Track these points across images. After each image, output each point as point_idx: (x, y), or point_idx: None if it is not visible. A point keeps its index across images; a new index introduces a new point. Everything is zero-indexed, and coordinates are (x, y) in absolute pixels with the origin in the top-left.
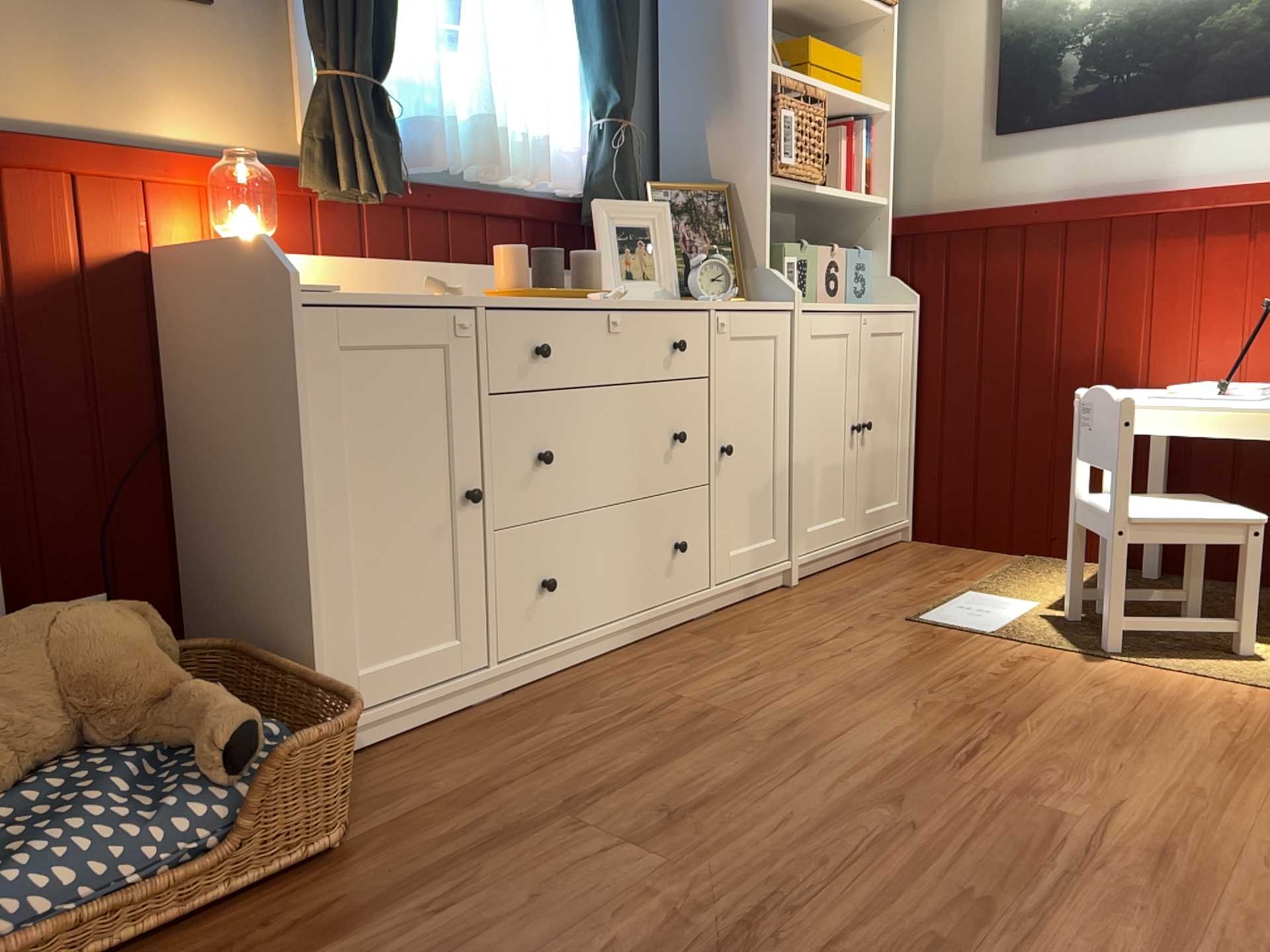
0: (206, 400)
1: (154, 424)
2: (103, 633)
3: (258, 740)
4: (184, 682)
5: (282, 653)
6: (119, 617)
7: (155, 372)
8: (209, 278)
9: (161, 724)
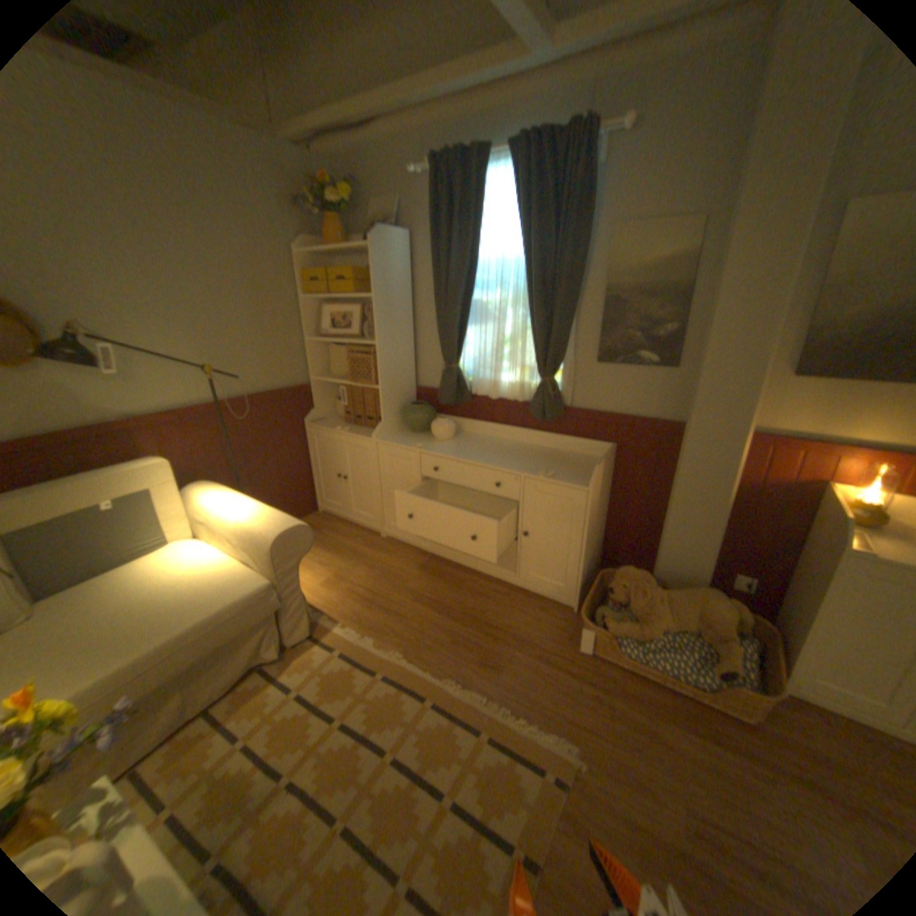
0: (817, 549)
1: (803, 539)
2: (720, 613)
3: (745, 677)
4: (738, 641)
5: (793, 650)
6: (730, 610)
7: (812, 522)
8: (835, 513)
9: (722, 648)
